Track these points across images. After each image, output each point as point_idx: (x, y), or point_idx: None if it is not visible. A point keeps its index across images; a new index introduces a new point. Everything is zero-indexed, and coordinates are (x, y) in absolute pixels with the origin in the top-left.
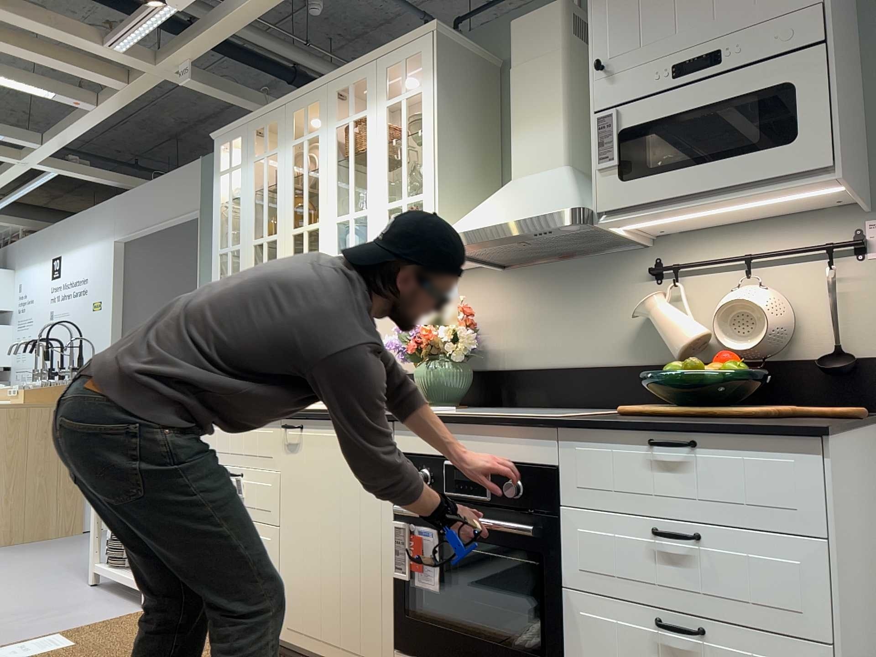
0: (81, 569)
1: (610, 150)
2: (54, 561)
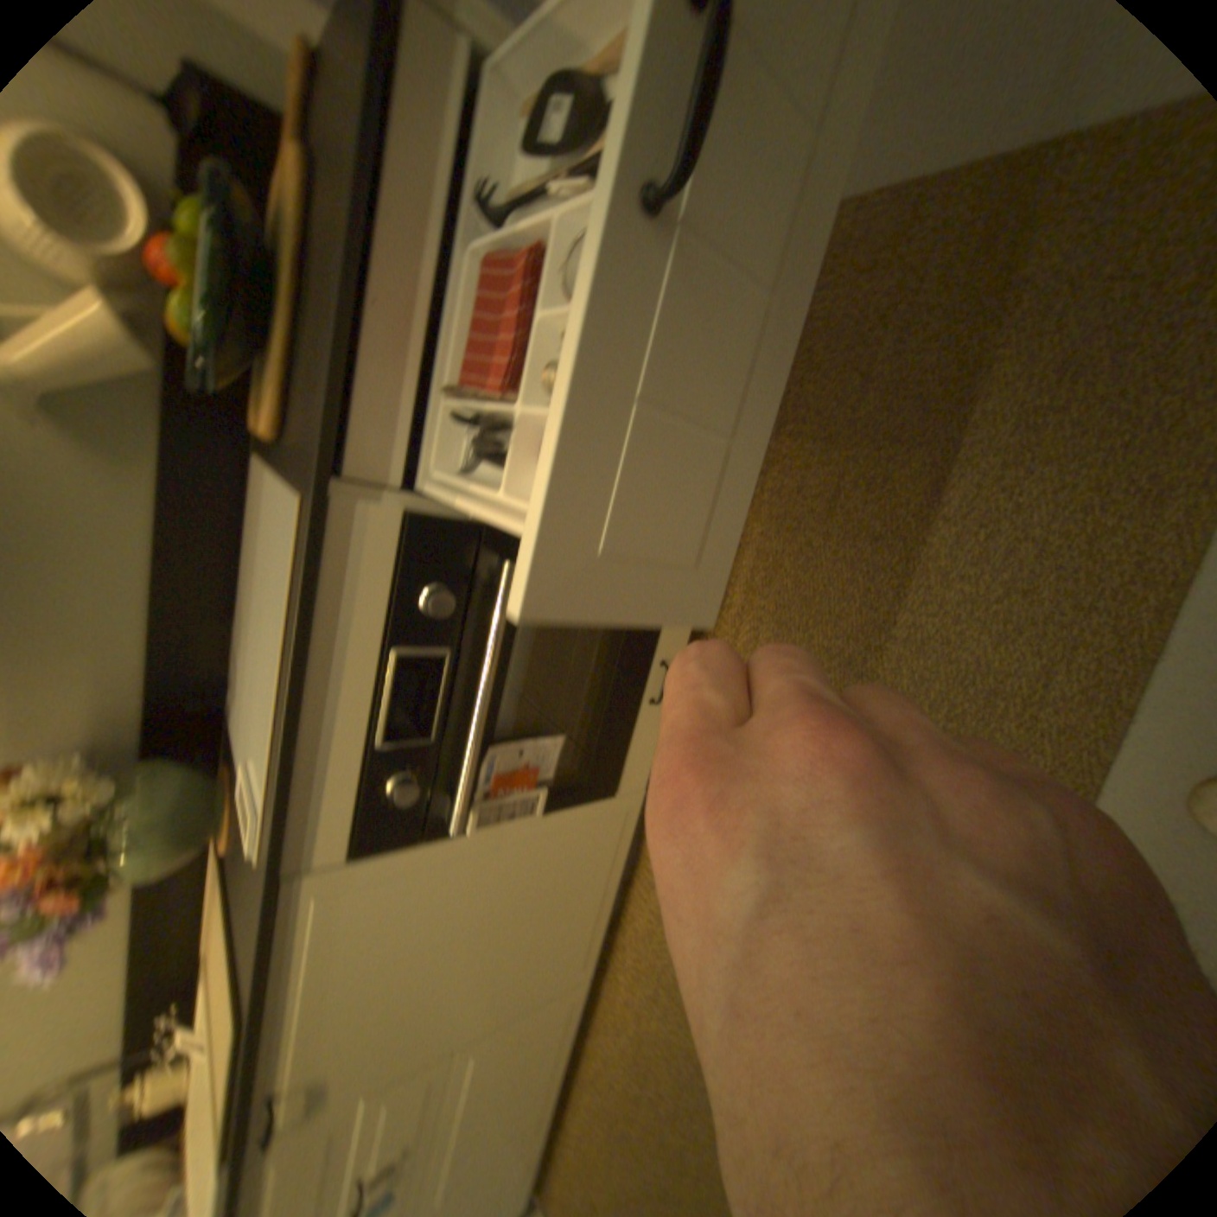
0: None
1: None
2: None
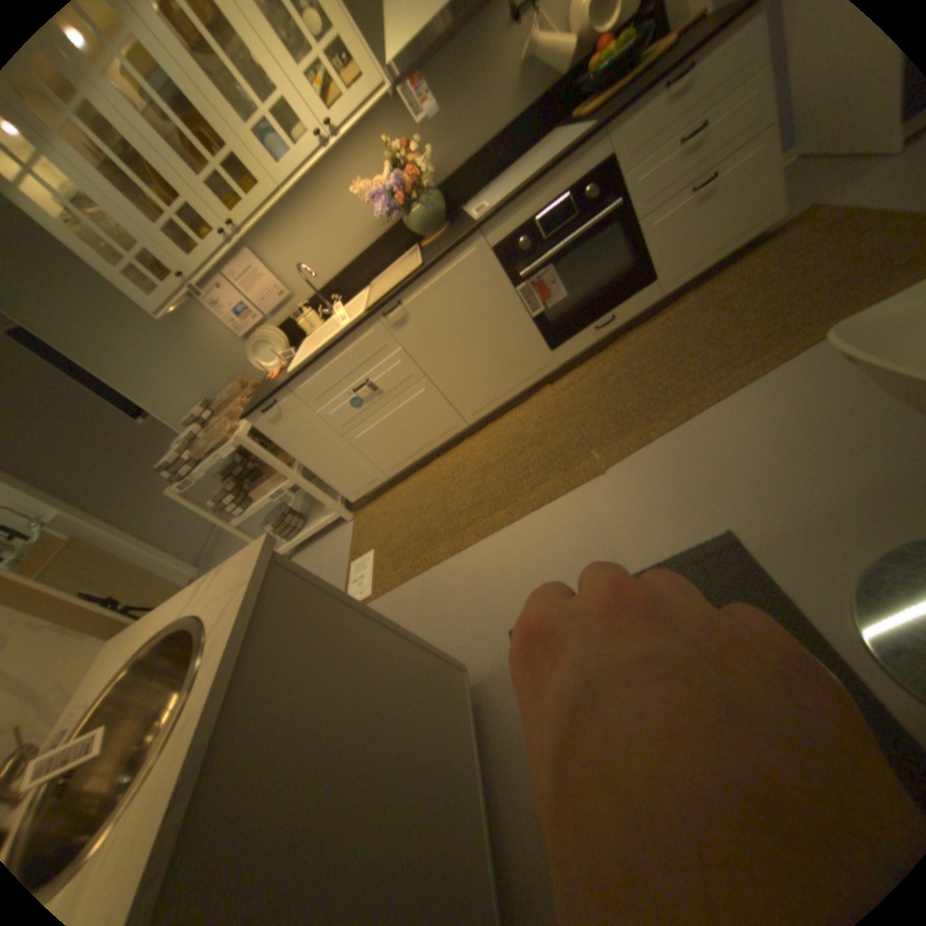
0: None
1: None
2: None
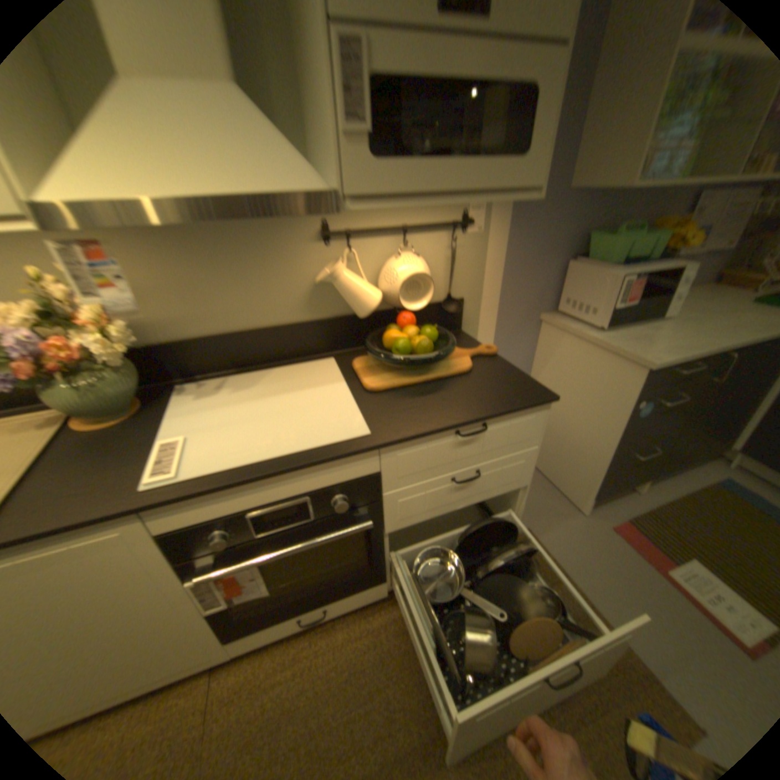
0: None
1: (360, 101)
2: None
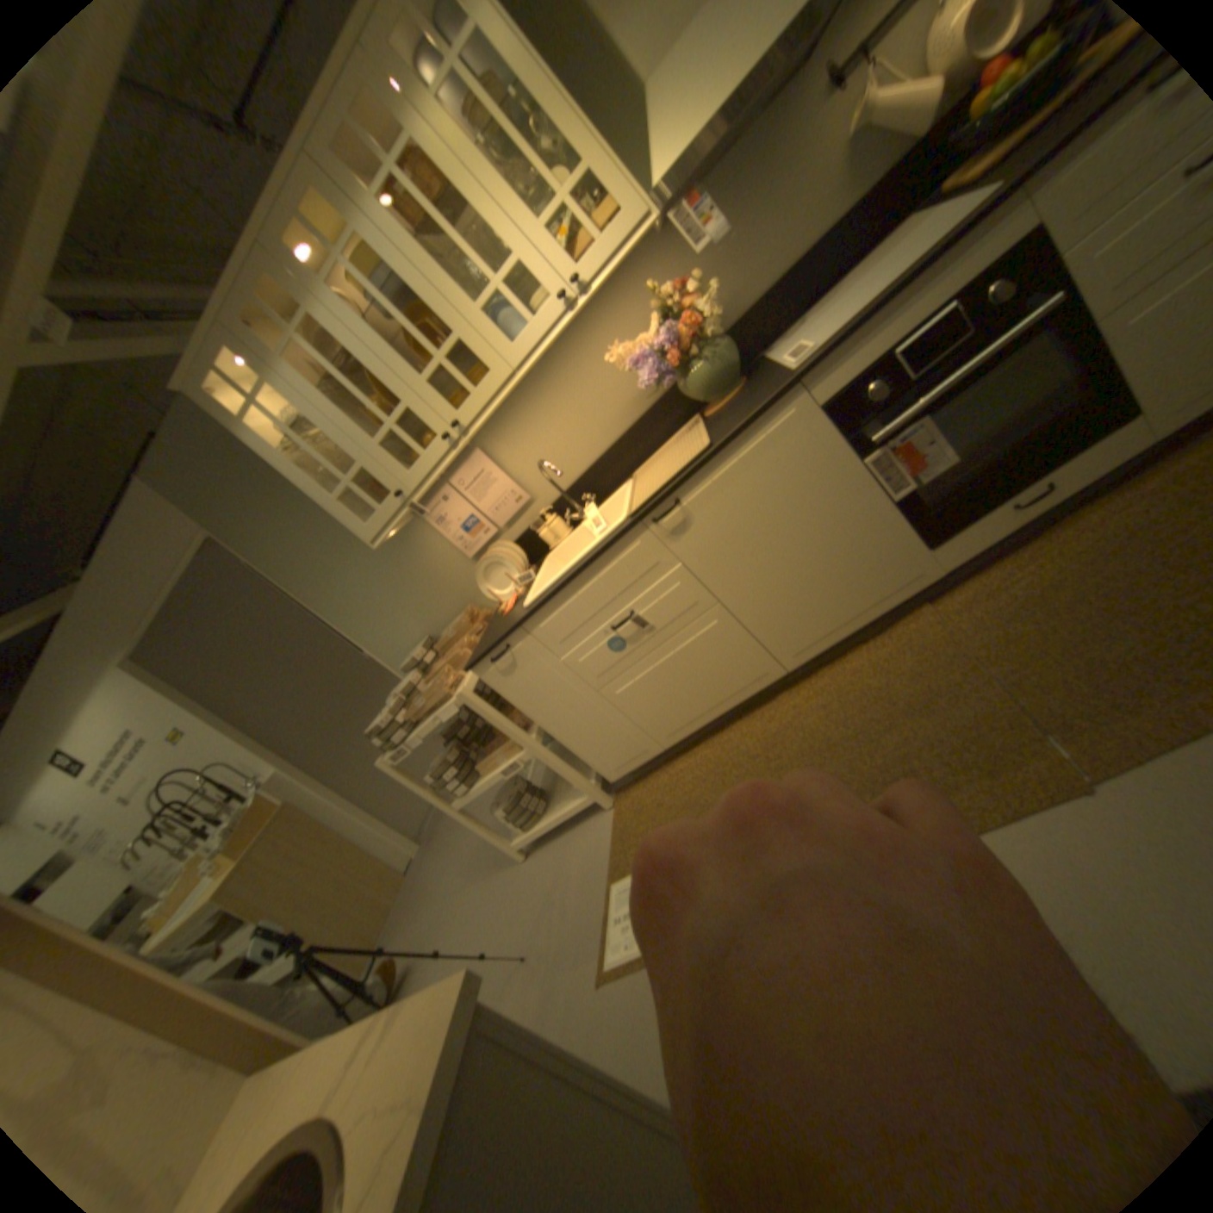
0: (484, 872)
1: None
2: (447, 899)
